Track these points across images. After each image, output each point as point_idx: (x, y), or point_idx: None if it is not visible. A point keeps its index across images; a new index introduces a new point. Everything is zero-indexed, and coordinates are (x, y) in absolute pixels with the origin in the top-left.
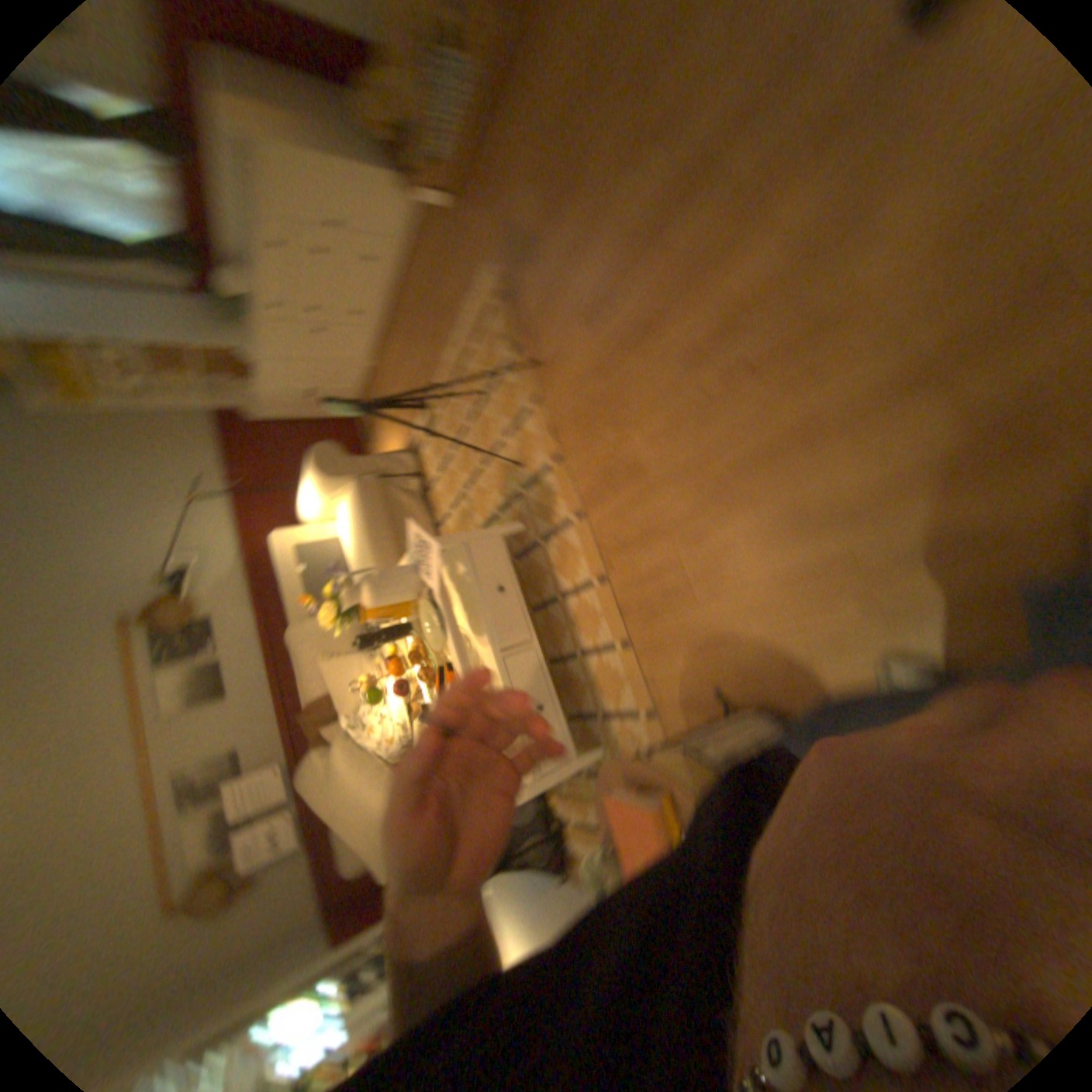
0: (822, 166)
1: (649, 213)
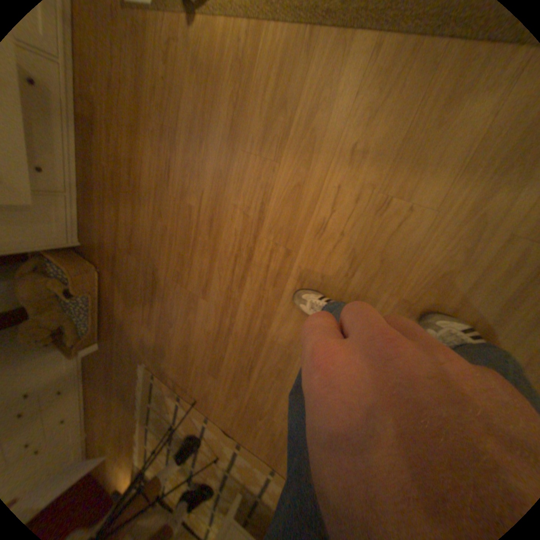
0: (285, 290)
1: (218, 323)
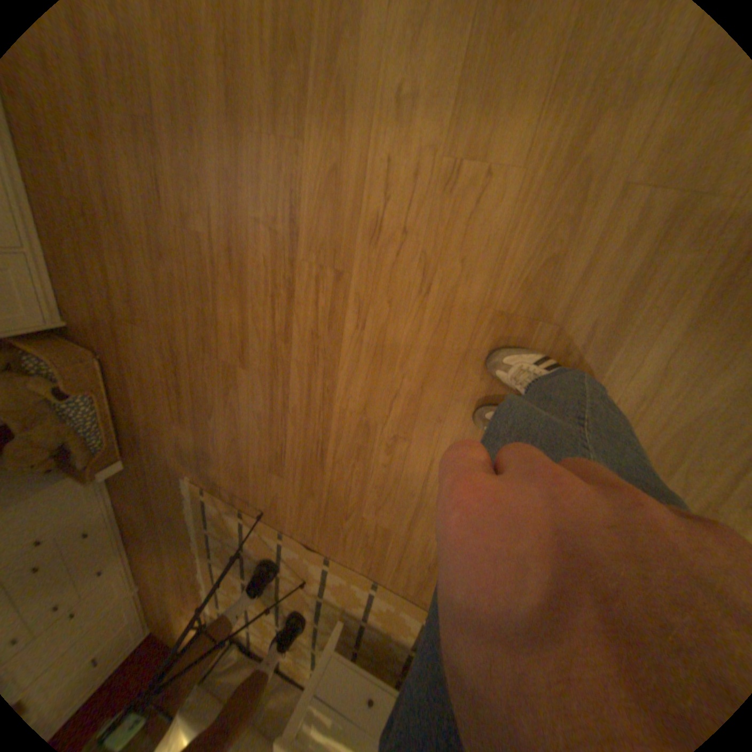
0: (345, 332)
1: (267, 399)
